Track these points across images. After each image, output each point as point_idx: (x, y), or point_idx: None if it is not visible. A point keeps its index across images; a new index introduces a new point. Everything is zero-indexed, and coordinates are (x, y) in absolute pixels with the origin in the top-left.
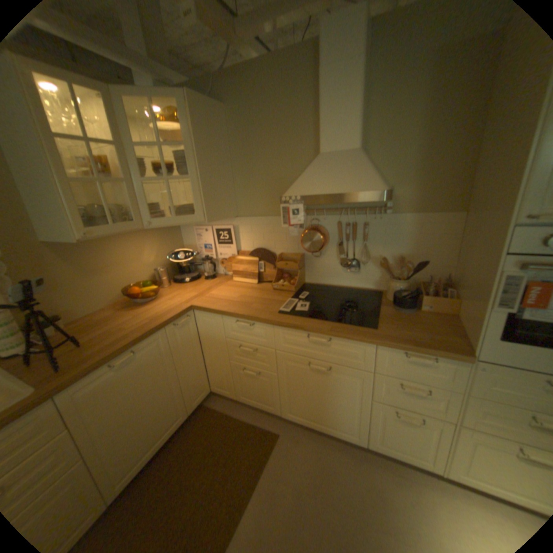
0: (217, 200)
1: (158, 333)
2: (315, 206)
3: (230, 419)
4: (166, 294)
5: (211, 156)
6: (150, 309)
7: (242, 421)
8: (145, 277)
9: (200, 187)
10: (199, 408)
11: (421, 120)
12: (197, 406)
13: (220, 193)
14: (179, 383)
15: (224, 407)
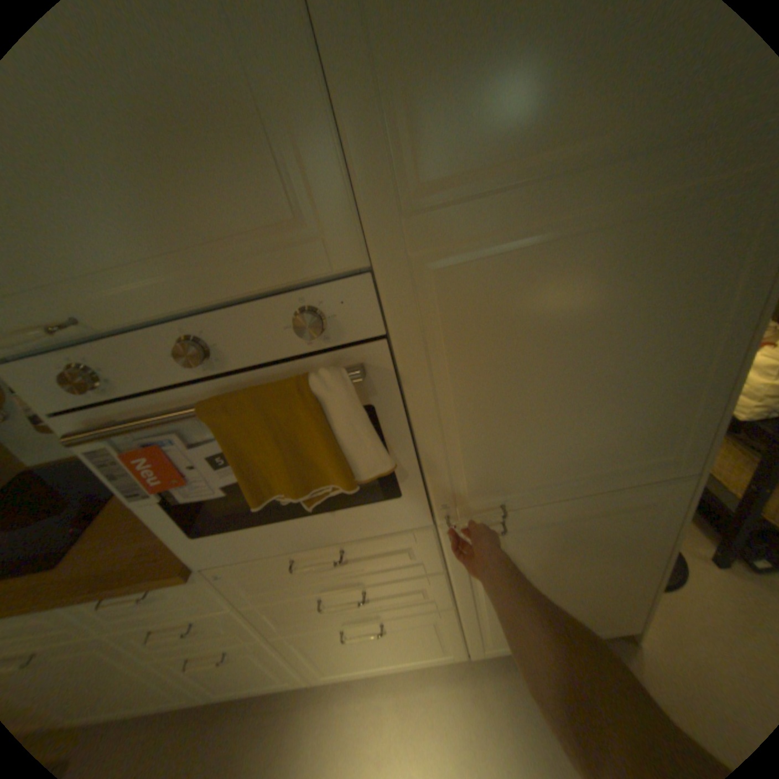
0: None
1: None
2: None
3: None
4: None
5: None
6: None
7: None
8: None
9: None
10: None
11: None
12: None
13: None
14: None
15: None
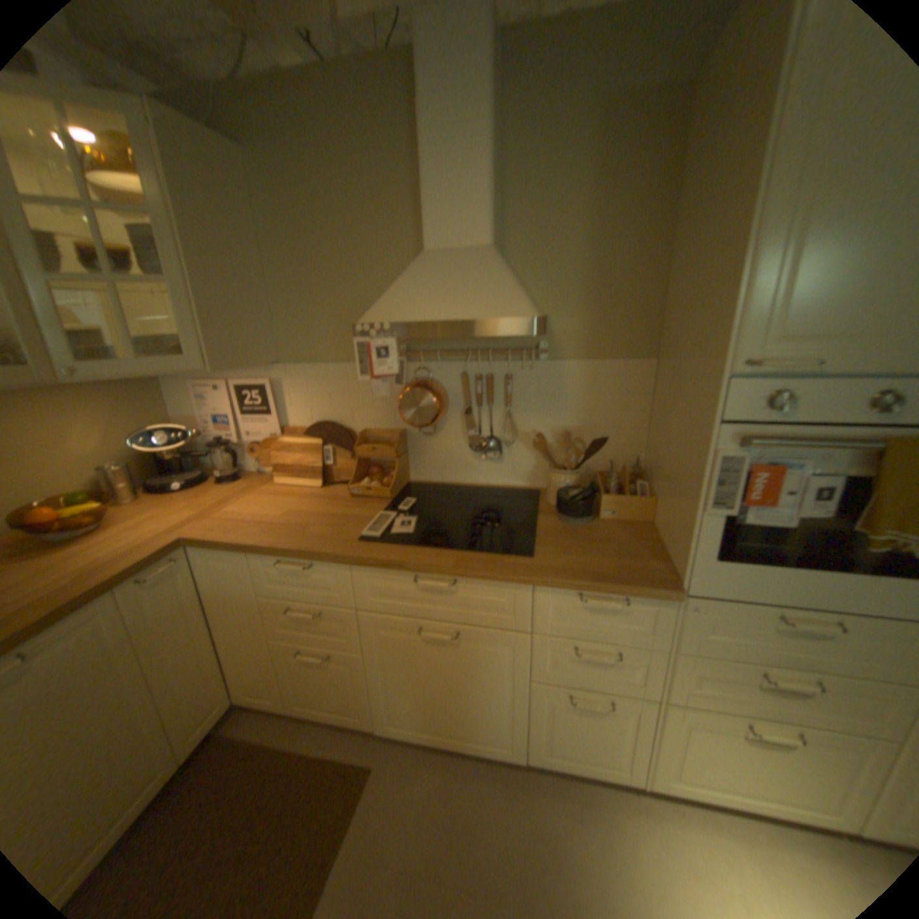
0: (233, 329)
1: (95, 605)
2: (422, 345)
3: (273, 754)
4: (123, 518)
5: (214, 242)
6: (80, 552)
7: (298, 753)
8: (75, 486)
9: (192, 300)
10: (206, 743)
11: (585, 208)
12: (201, 741)
13: (238, 315)
14: (155, 702)
15: (260, 731)
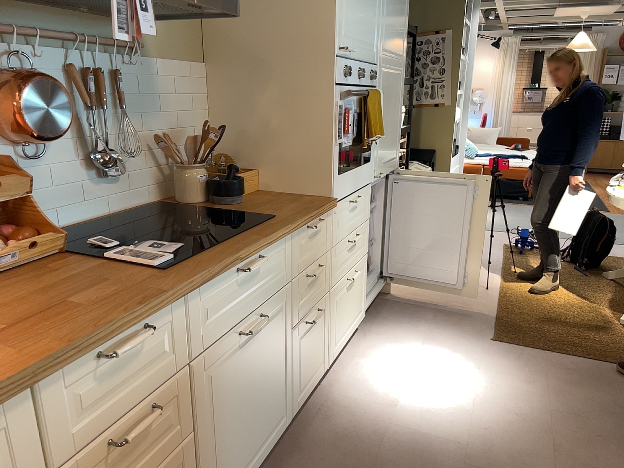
0: None
1: None
2: (2, 19)
3: None
4: None
5: None
6: None
7: None
8: None
9: None
10: None
11: None
12: None
13: None
14: None
15: None
